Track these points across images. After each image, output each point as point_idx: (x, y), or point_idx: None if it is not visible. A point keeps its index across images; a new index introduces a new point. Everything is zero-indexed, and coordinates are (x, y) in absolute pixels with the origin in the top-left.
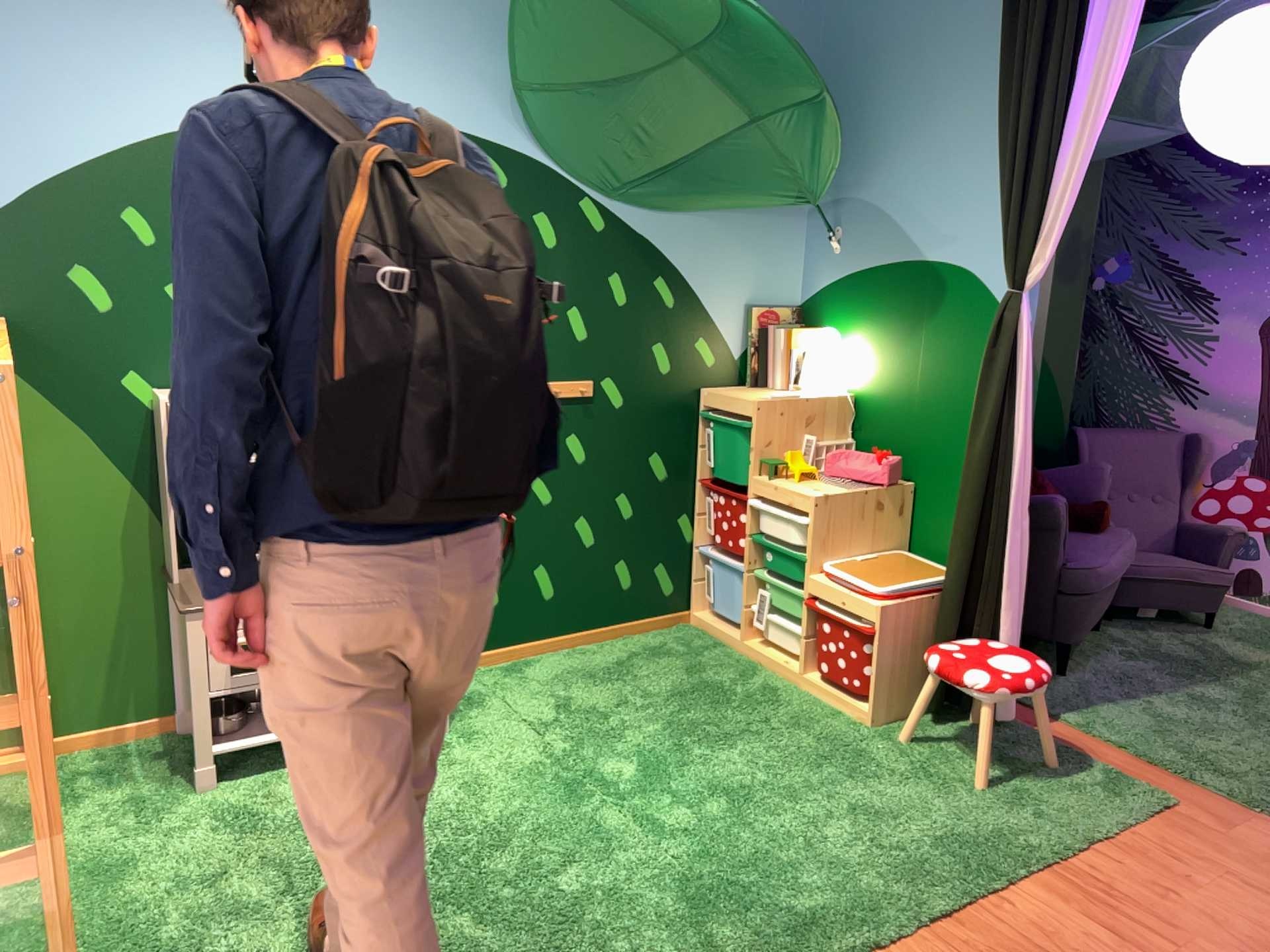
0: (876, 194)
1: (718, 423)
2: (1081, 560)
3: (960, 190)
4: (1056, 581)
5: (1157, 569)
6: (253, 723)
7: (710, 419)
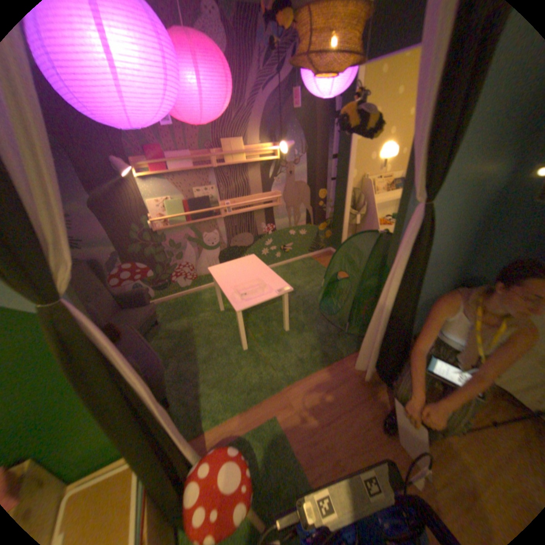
0: None
1: None
2: (155, 361)
3: None
4: (156, 382)
5: (142, 320)
6: None
7: None
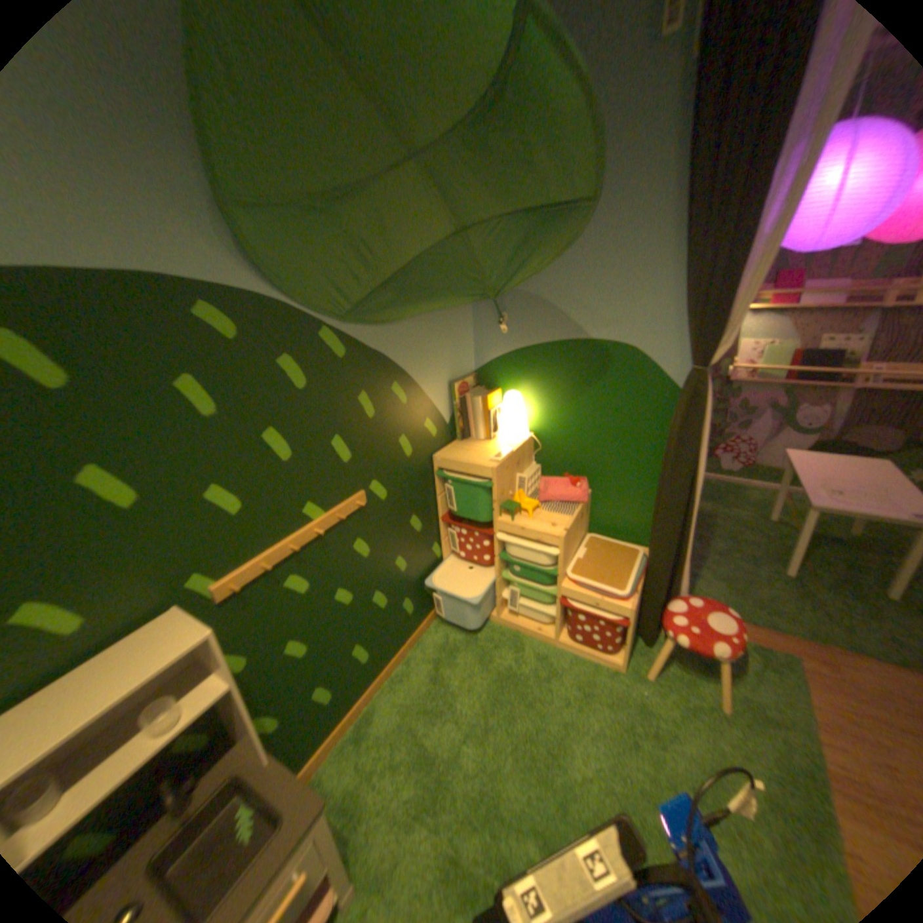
0: (545, 282)
1: (461, 484)
2: None
3: (632, 278)
4: None
5: None
6: None
7: (453, 481)
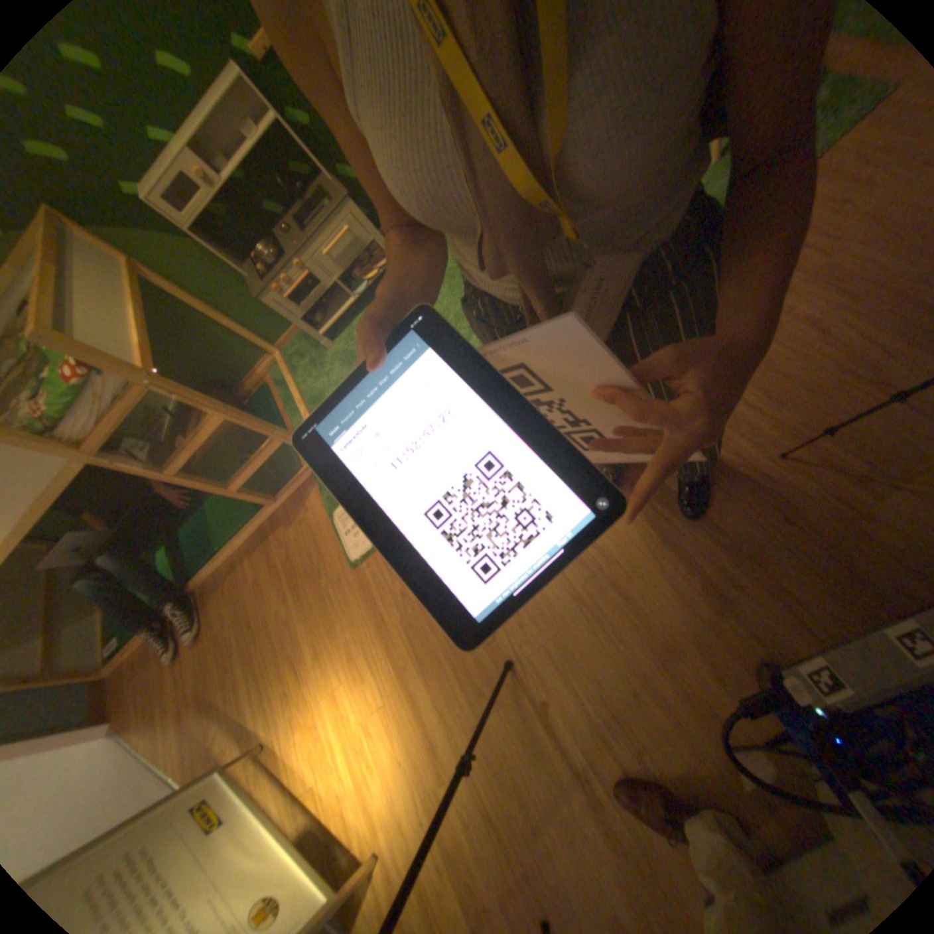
0: None
1: None
2: None
3: None
4: None
5: None
6: (325, 316)
7: None
